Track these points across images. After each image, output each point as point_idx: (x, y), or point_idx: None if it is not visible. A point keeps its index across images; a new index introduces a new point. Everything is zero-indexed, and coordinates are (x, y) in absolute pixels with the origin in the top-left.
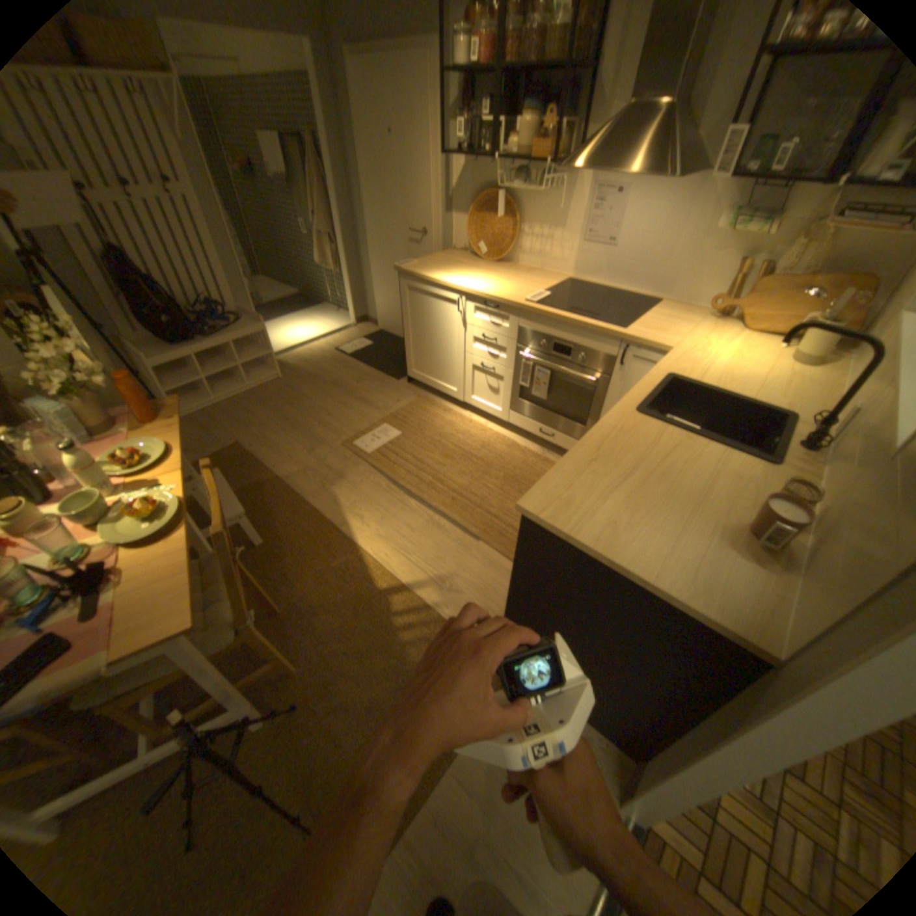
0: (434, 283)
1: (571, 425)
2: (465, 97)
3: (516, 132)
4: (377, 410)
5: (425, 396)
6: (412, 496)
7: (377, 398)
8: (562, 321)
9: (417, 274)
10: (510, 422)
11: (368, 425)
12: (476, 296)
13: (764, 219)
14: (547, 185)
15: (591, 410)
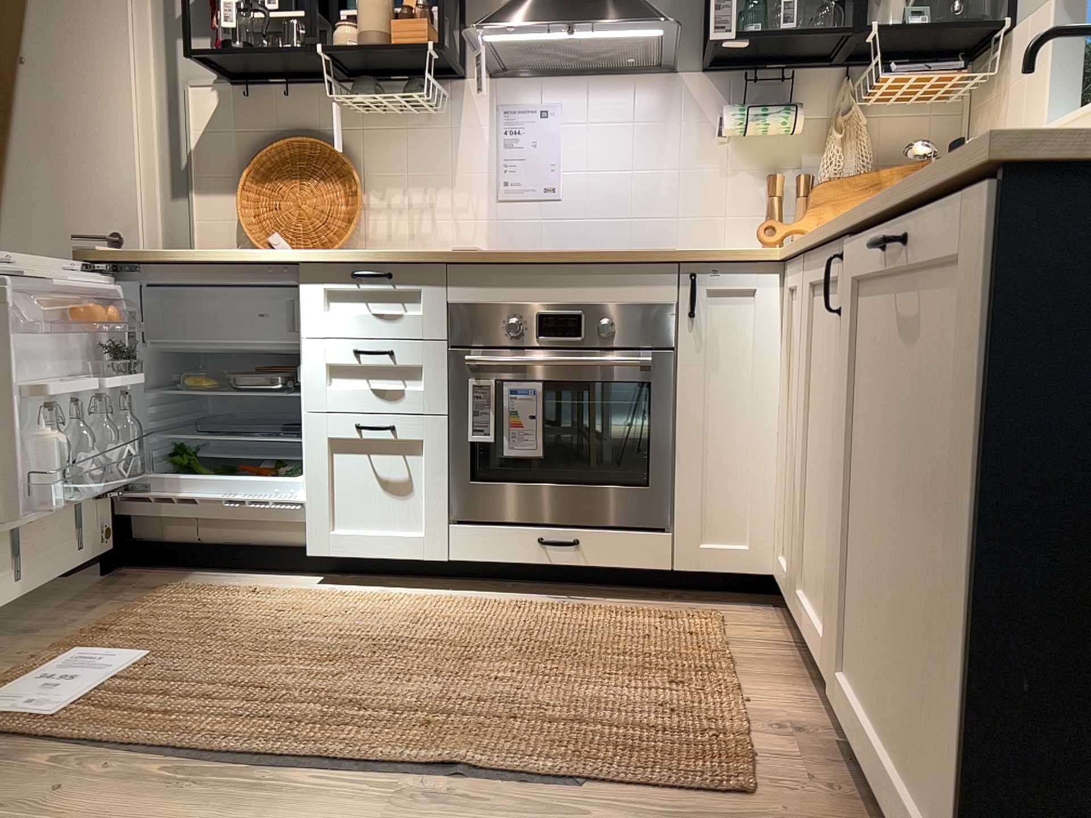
0: (210, 261)
1: (619, 498)
2: (215, 3)
3: (344, 32)
4: (29, 636)
5: (178, 584)
6: (294, 770)
7: (15, 618)
8: (554, 262)
9: (155, 252)
10: (459, 559)
11: (15, 670)
12: (332, 264)
13: (782, 110)
14: (407, 123)
15: (657, 441)
